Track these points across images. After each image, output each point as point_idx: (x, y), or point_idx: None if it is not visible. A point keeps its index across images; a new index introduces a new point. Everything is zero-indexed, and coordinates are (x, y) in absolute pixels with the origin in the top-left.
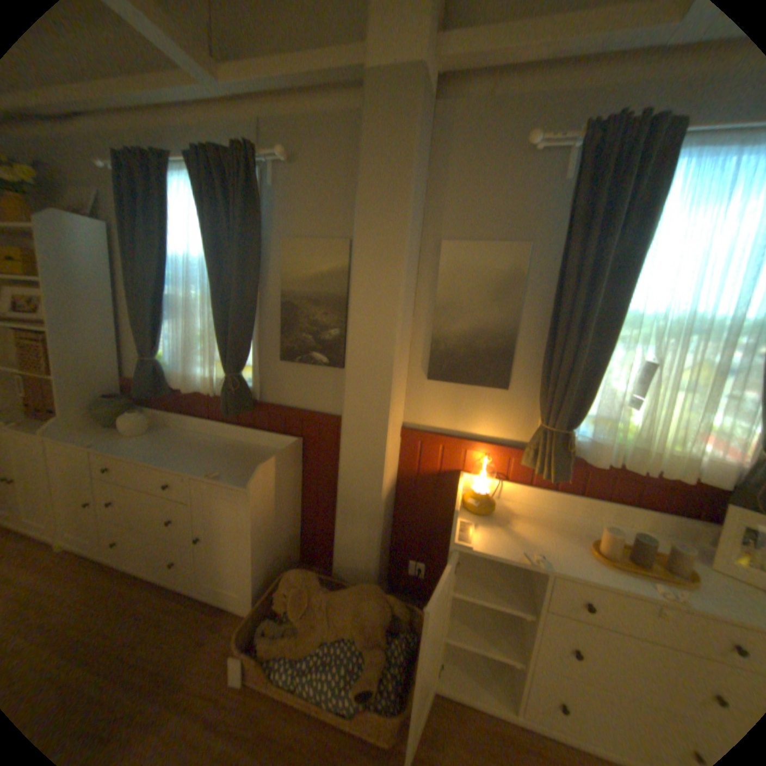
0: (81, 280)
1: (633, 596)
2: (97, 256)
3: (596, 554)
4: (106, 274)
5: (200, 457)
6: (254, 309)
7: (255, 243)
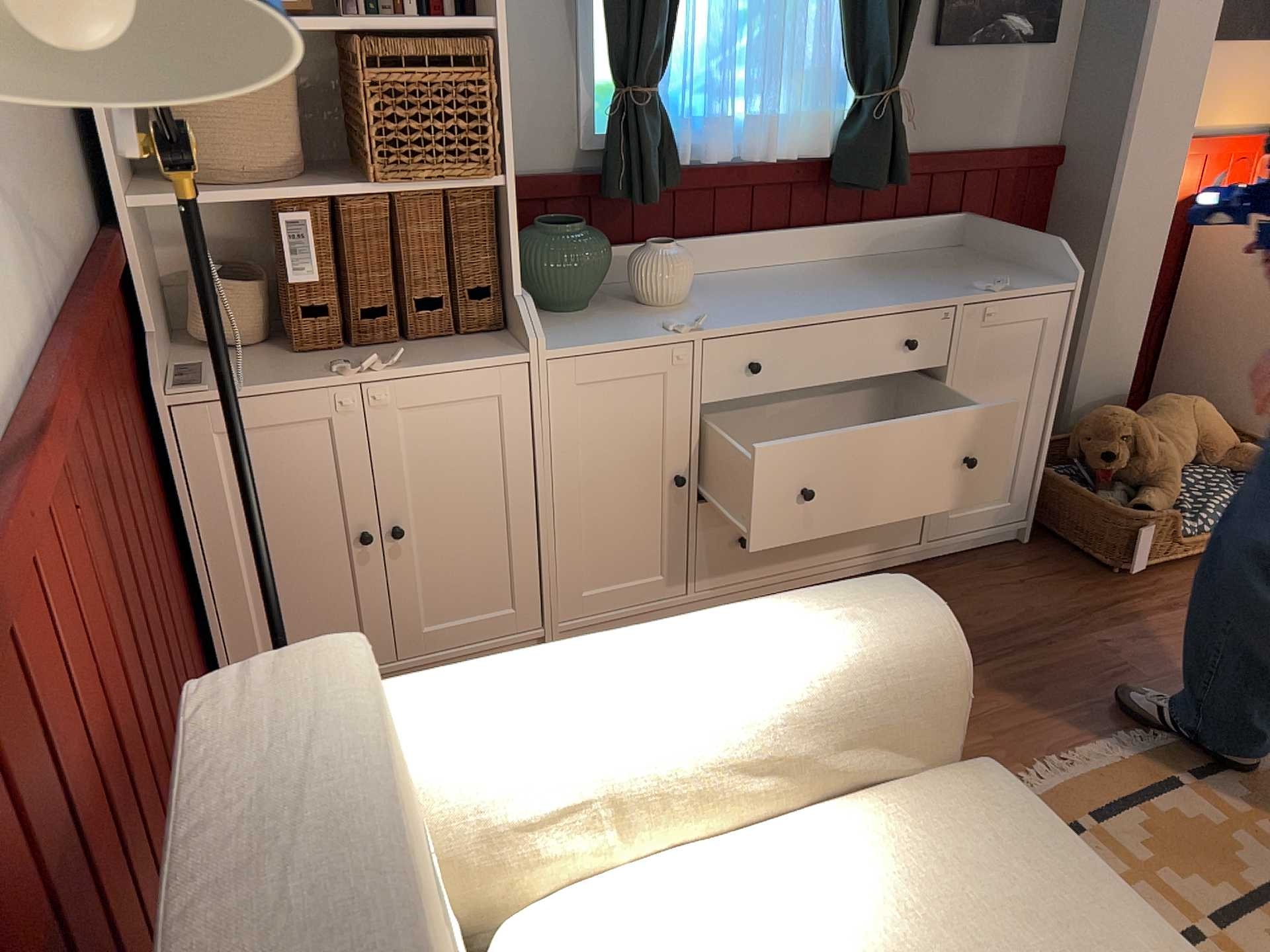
0: None
1: None
2: None
3: None
4: None
5: (884, 283)
6: None
7: None
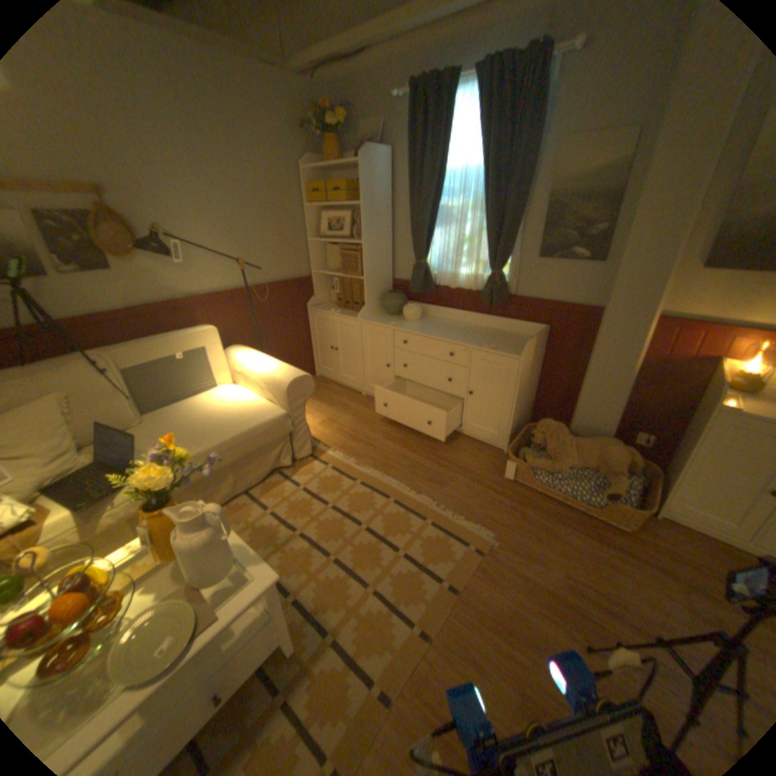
0: (379, 200)
1: None
2: (386, 179)
3: None
4: (390, 194)
5: (469, 336)
6: (523, 211)
7: (536, 147)
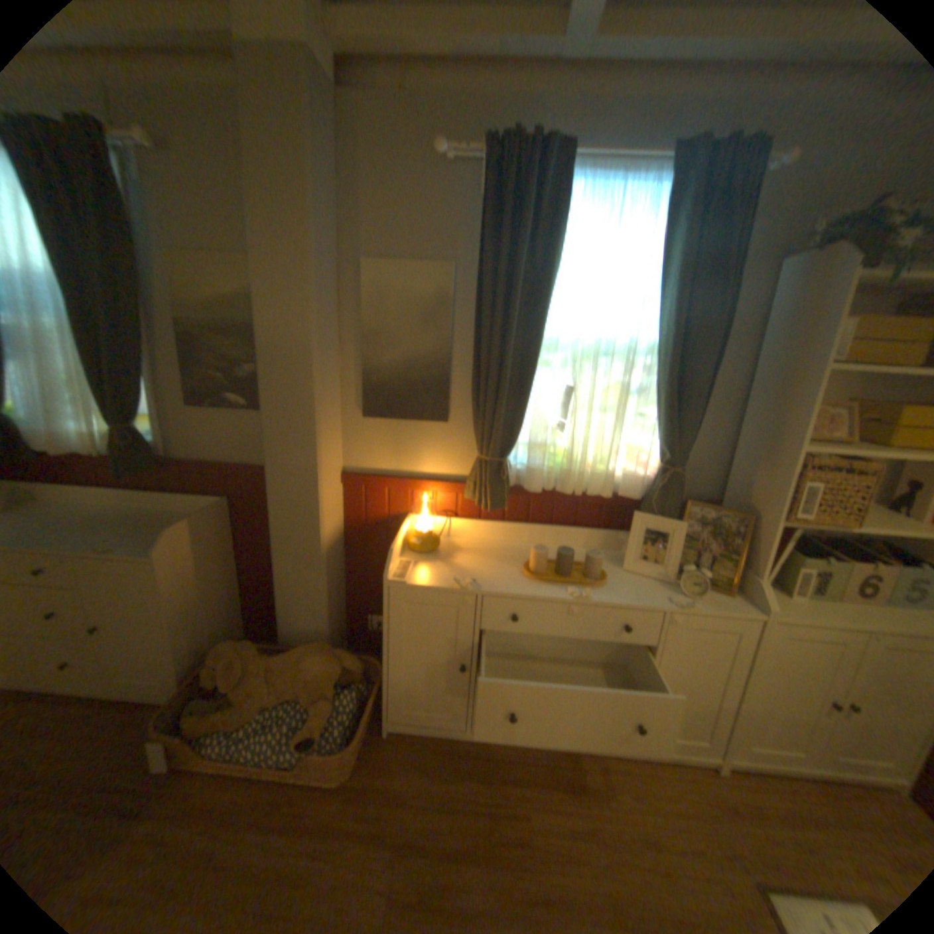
0: None
1: (547, 600)
2: None
3: (526, 571)
4: None
5: (86, 531)
6: (137, 341)
7: (124, 255)
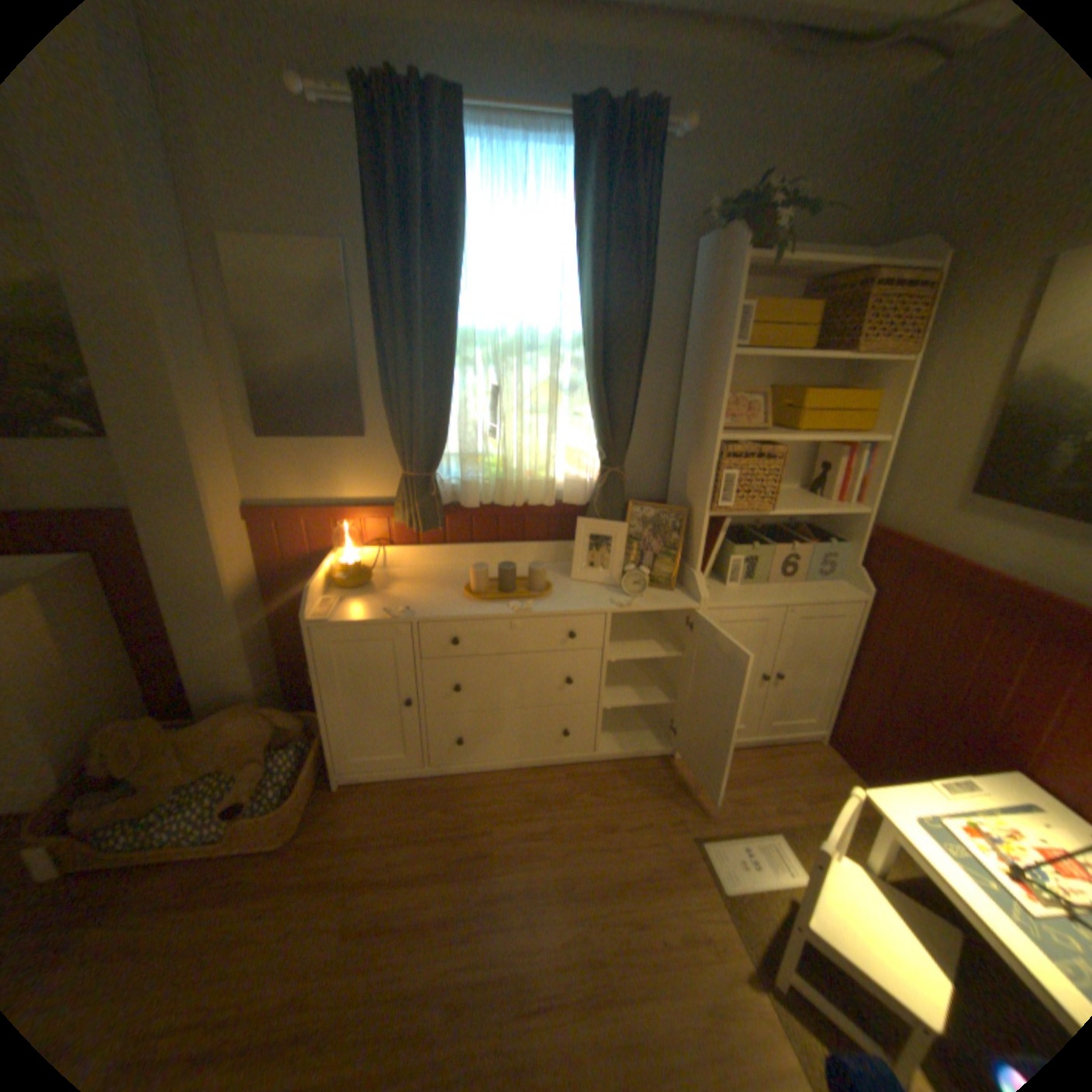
0: None
1: (487, 618)
2: None
3: (468, 593)
4: None
5: None
6: None
7: None
